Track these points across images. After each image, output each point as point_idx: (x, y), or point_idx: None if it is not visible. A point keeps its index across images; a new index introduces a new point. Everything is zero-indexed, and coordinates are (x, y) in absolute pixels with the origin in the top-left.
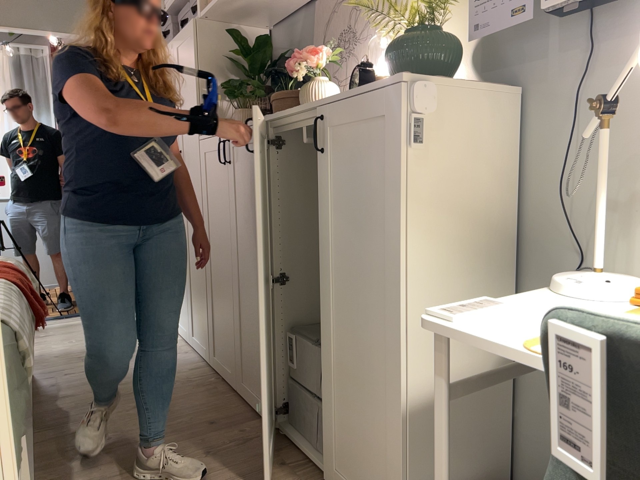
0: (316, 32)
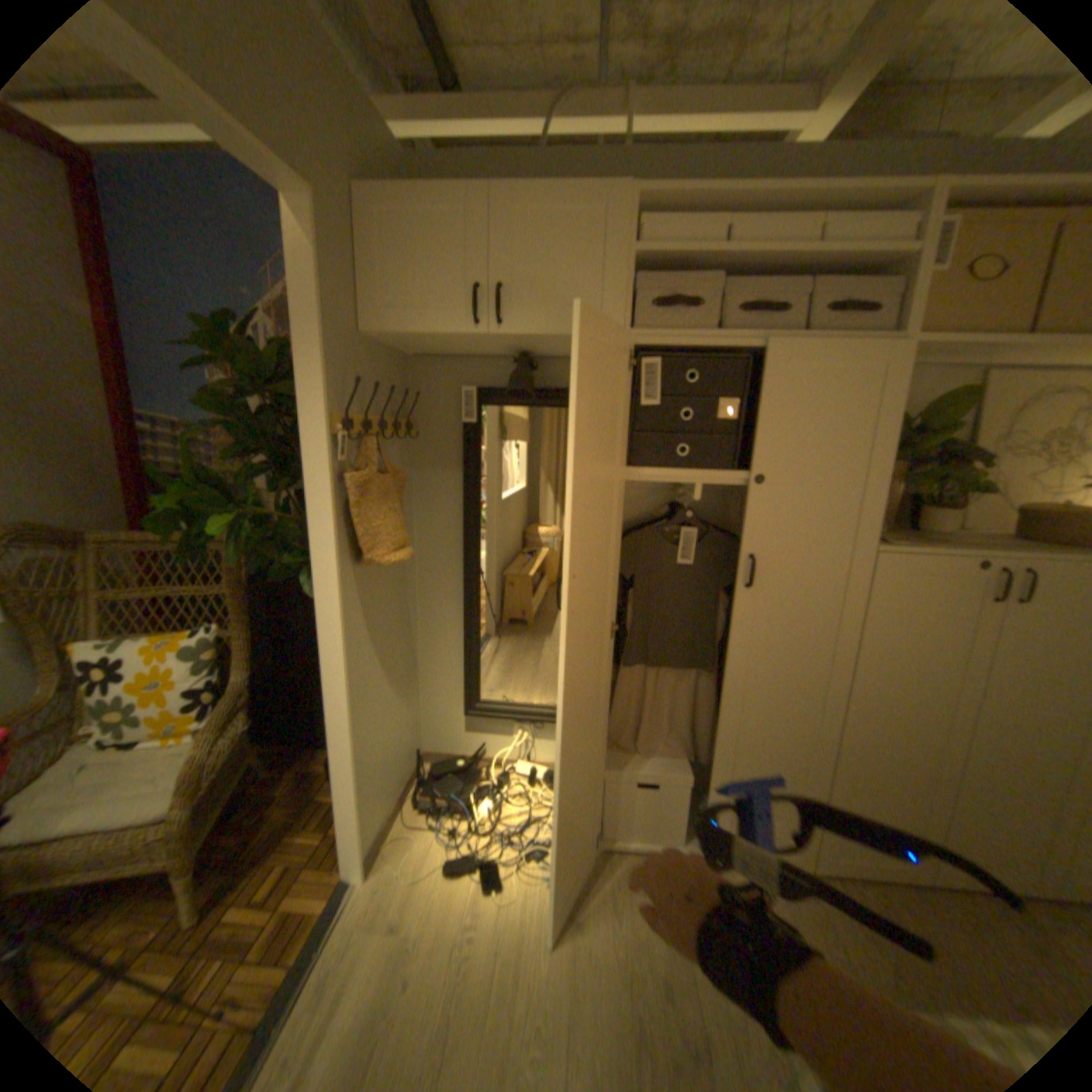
0: (986, 412)
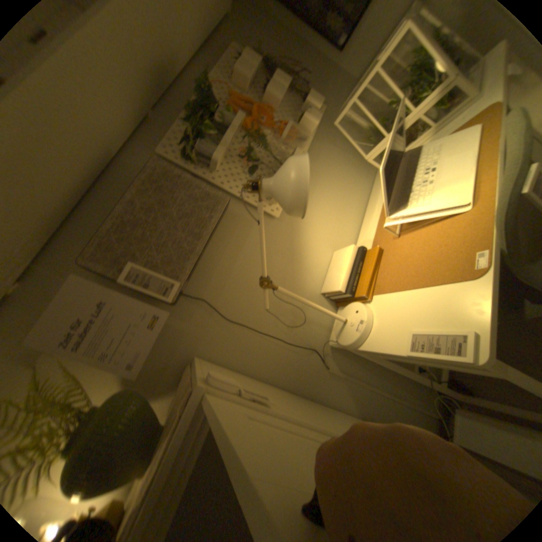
0: None
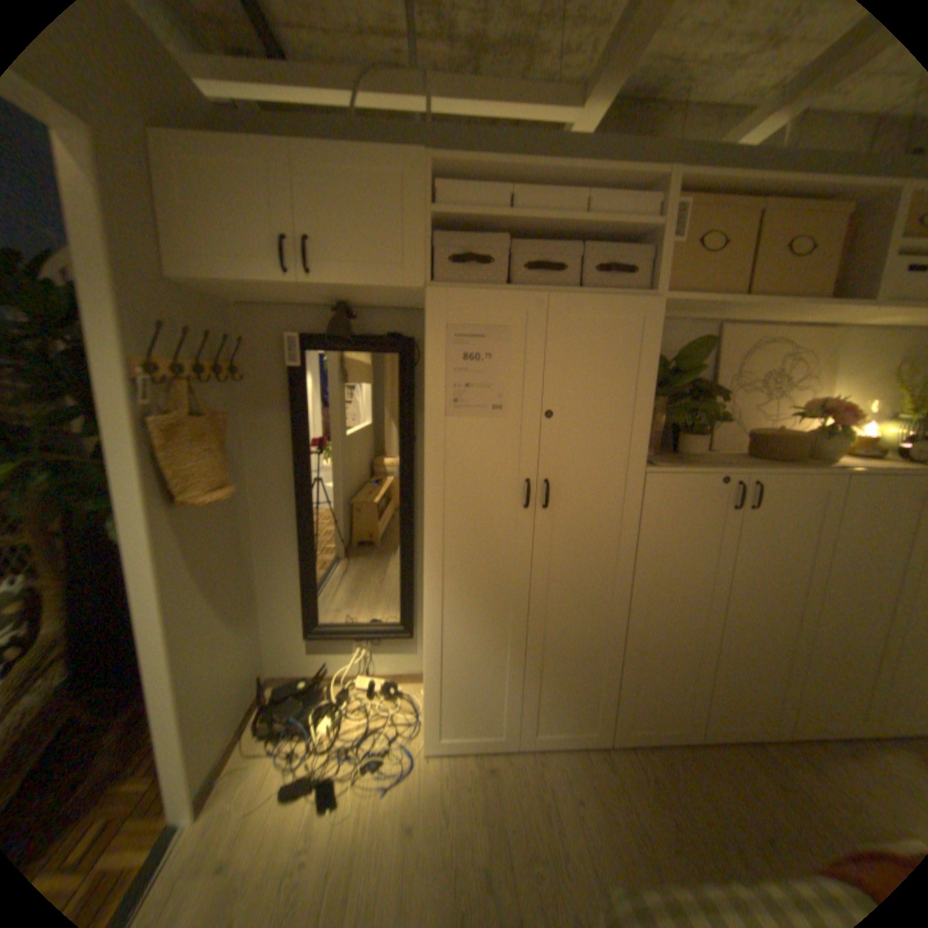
0: (723, 357)
